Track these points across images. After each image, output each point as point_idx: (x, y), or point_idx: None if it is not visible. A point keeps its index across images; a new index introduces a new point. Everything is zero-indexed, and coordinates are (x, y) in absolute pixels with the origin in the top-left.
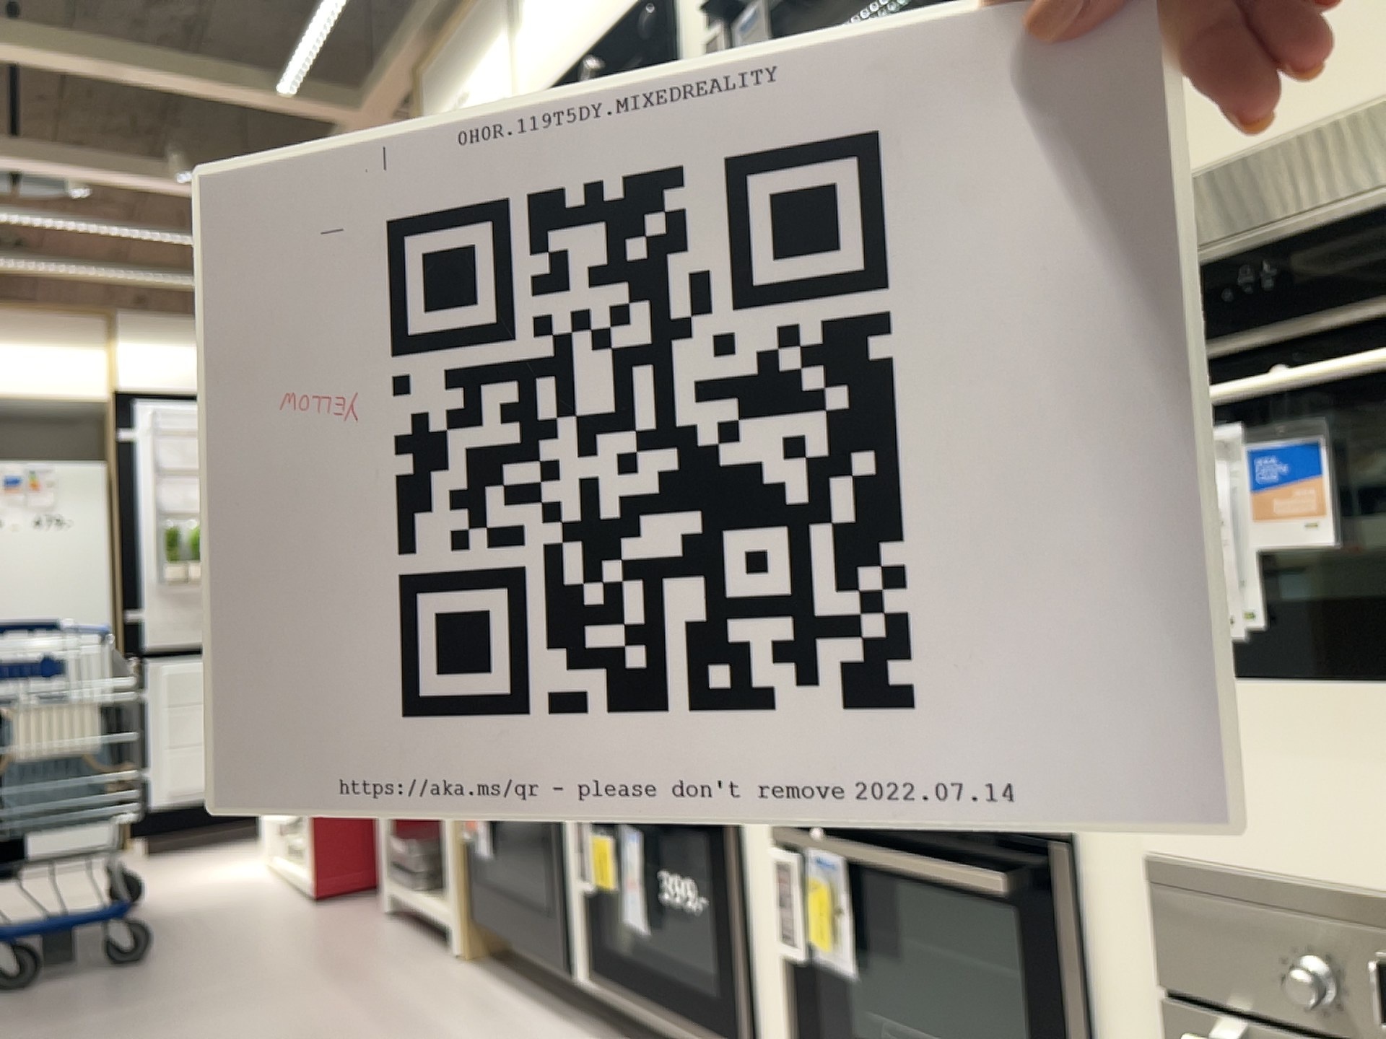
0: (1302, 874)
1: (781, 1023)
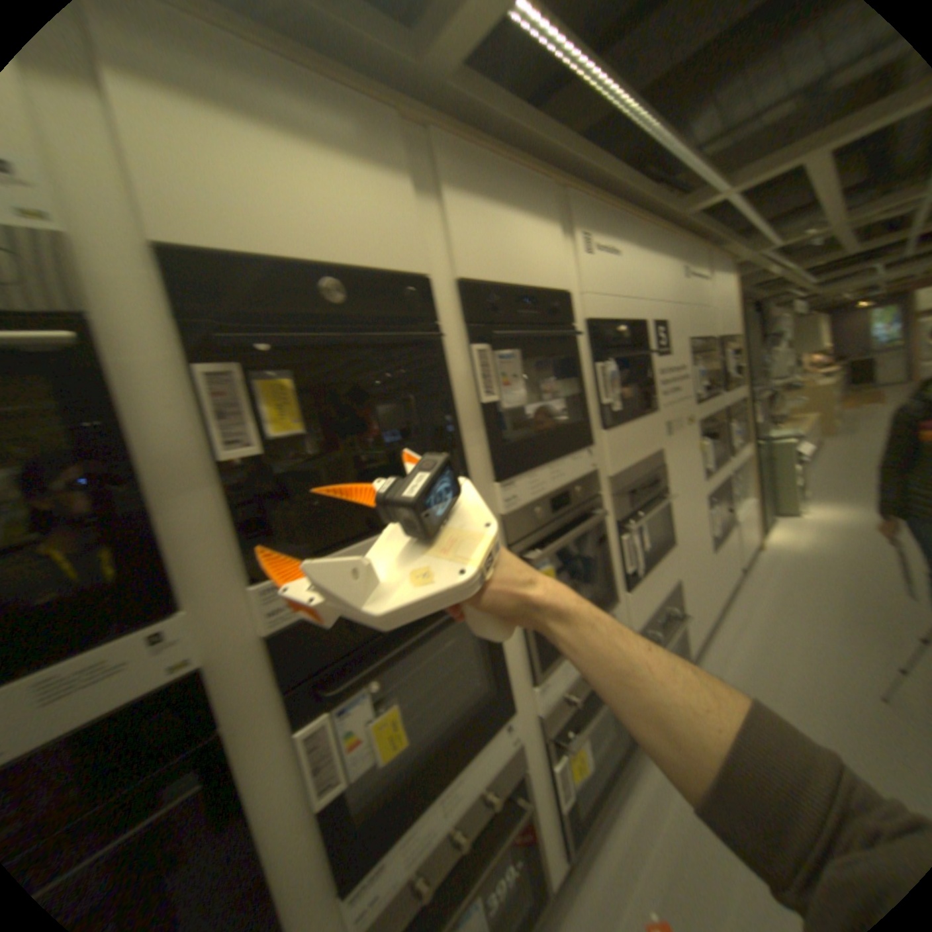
0: (649, 619)
1: (553, 857)
